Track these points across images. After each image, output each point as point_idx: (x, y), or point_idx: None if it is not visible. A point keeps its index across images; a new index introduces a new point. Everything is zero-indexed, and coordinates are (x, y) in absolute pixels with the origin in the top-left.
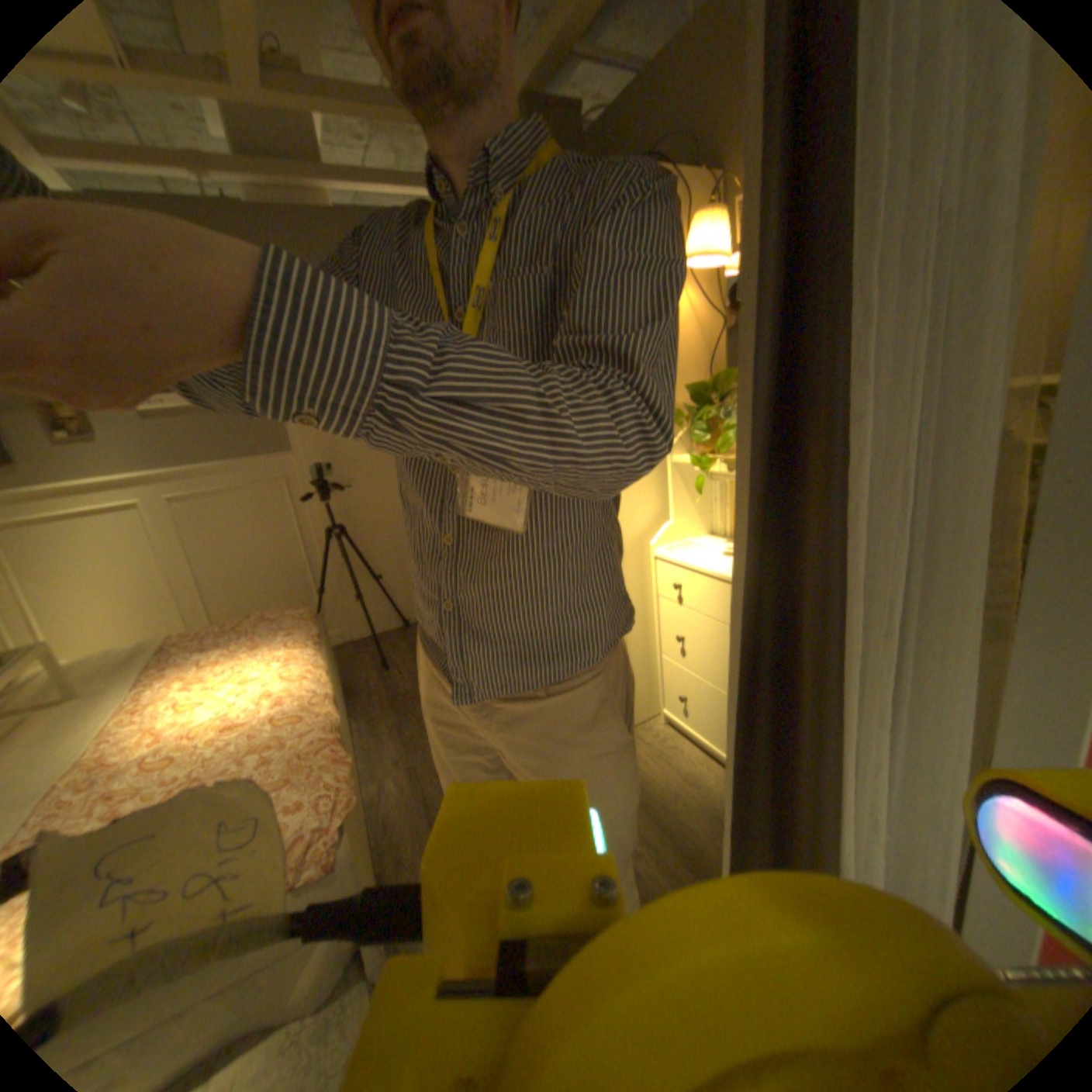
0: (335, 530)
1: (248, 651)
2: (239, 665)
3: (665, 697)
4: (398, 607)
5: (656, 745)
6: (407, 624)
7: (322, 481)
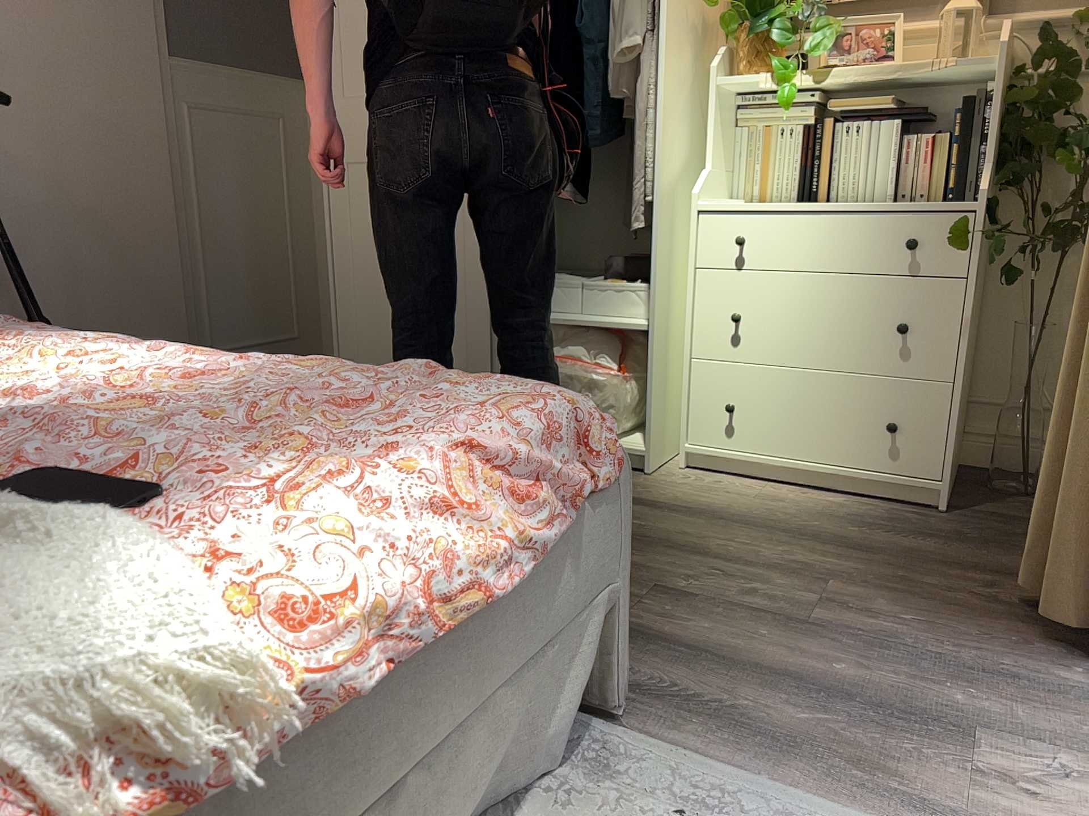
0: None
1: None
2: (7, 352)
3: (688, 426)
4: None
5: (695, 485)
6: None
7: None
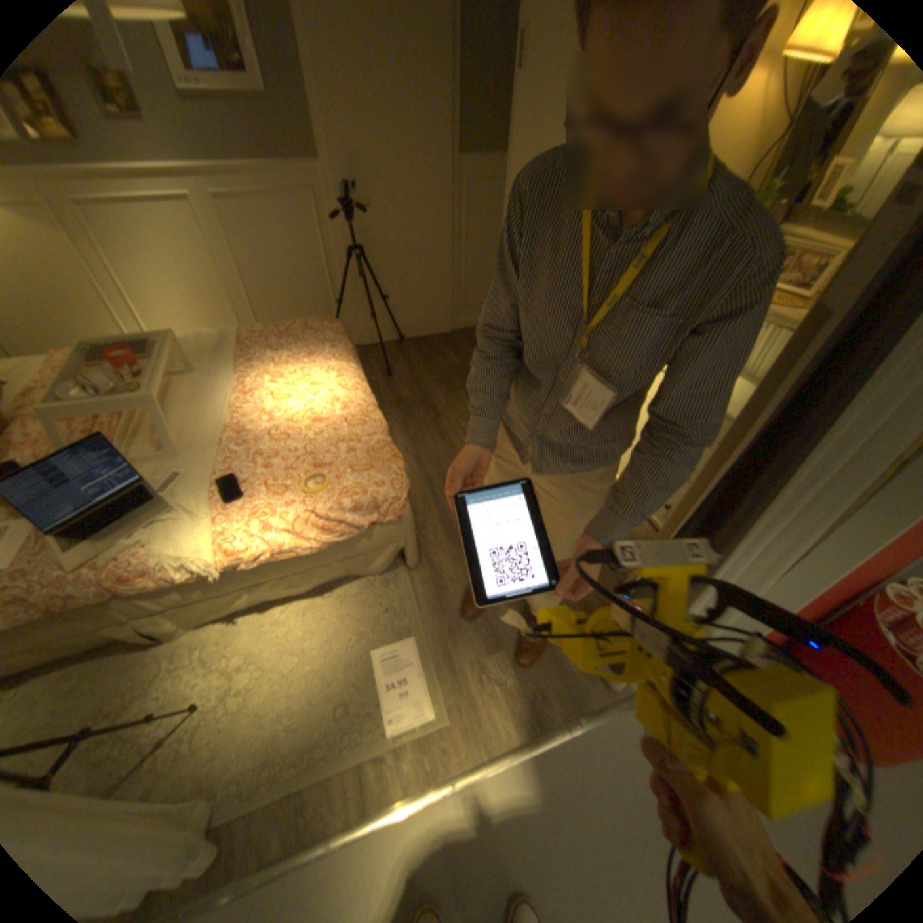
0: (351, 247)
1: (308, 358)
2: (306, 369)
3: None
4: (396, 324)
5: None
6: (401, 338)
7: (343, 197)
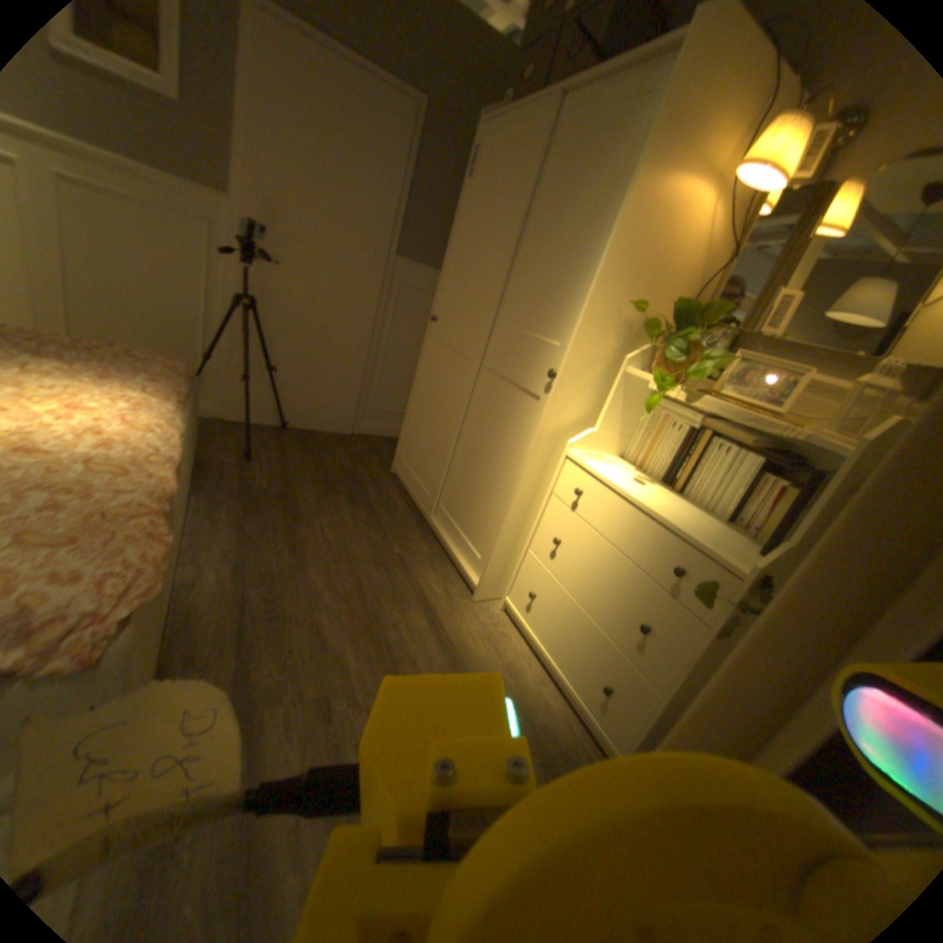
0: (244, 300)
1: (94, 375)
2: (76, 385)
3: (512, 585)
4: (281, 405)
5: (487, 625)
6: (285, 425)
7: (249, 243)
